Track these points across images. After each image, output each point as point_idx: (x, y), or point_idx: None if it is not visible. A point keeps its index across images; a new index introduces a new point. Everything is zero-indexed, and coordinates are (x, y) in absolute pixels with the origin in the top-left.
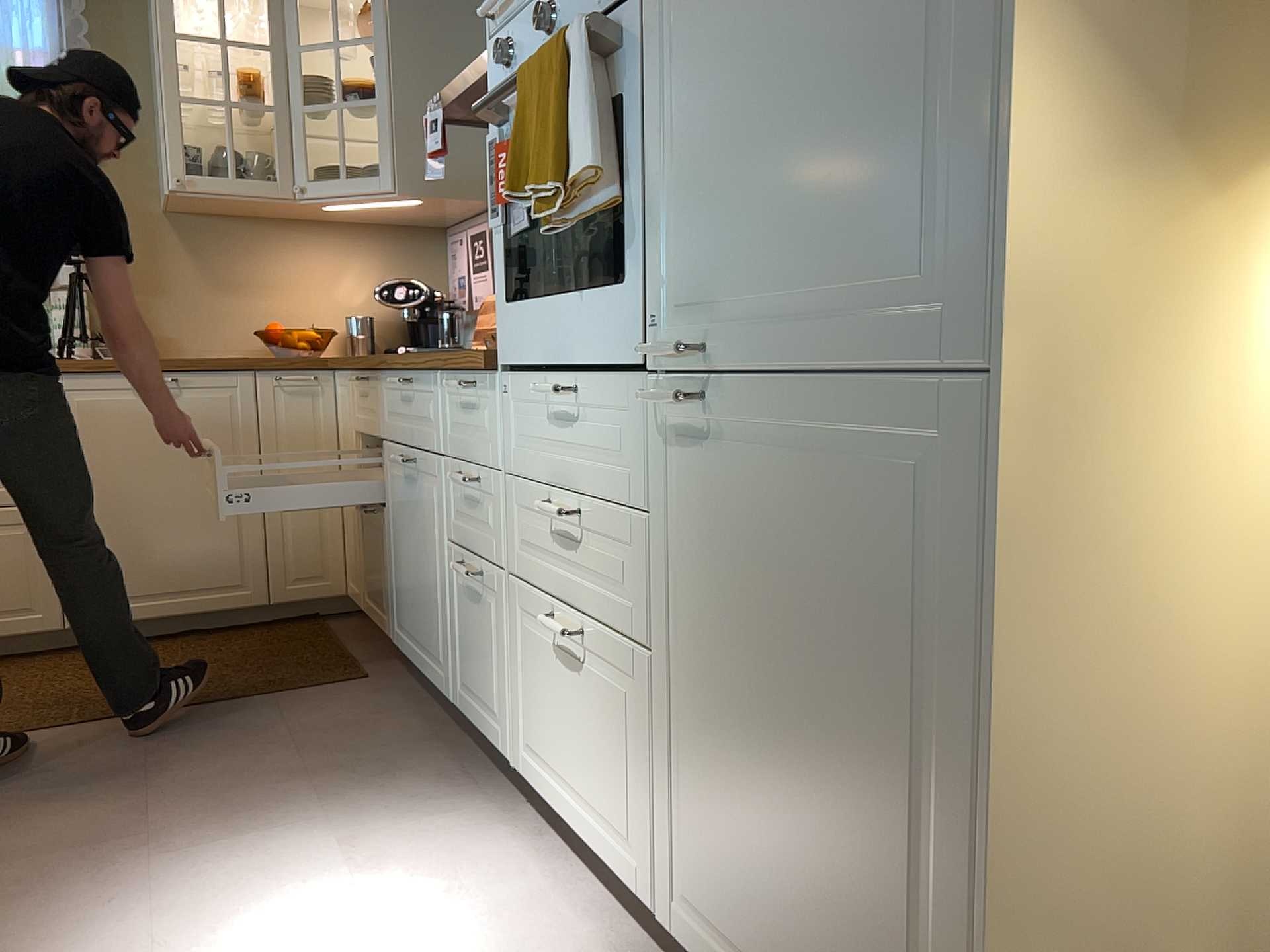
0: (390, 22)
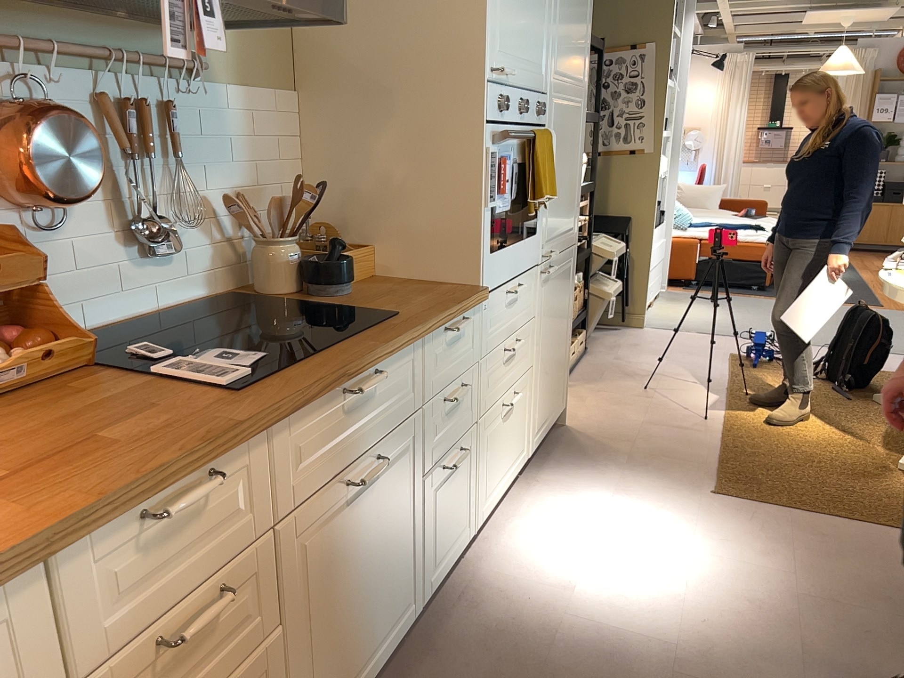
0: None
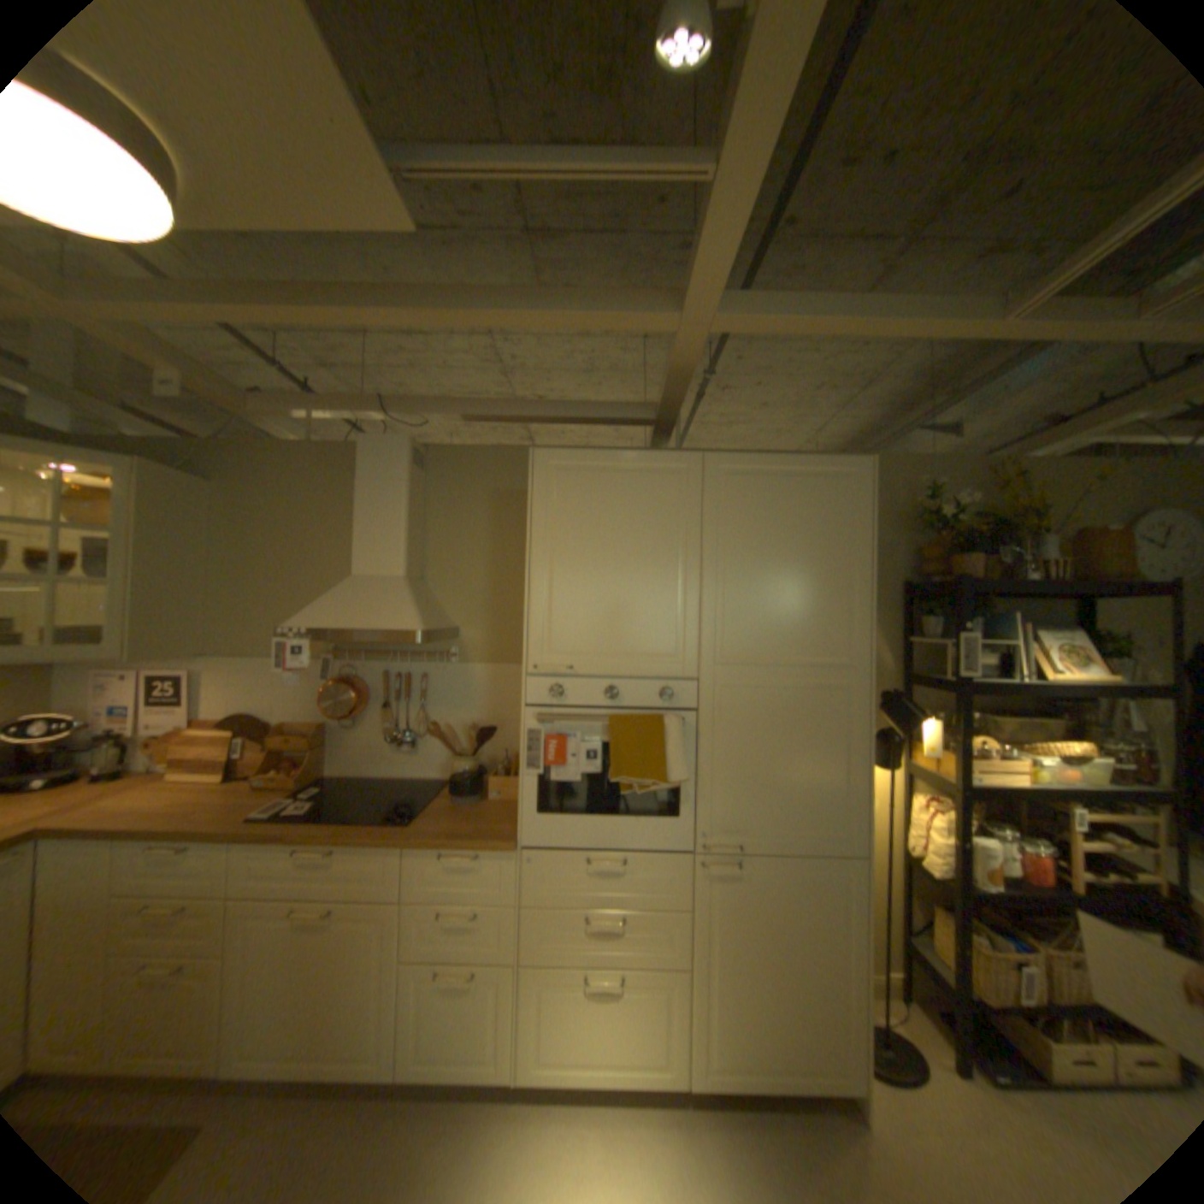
0: (128, 519)
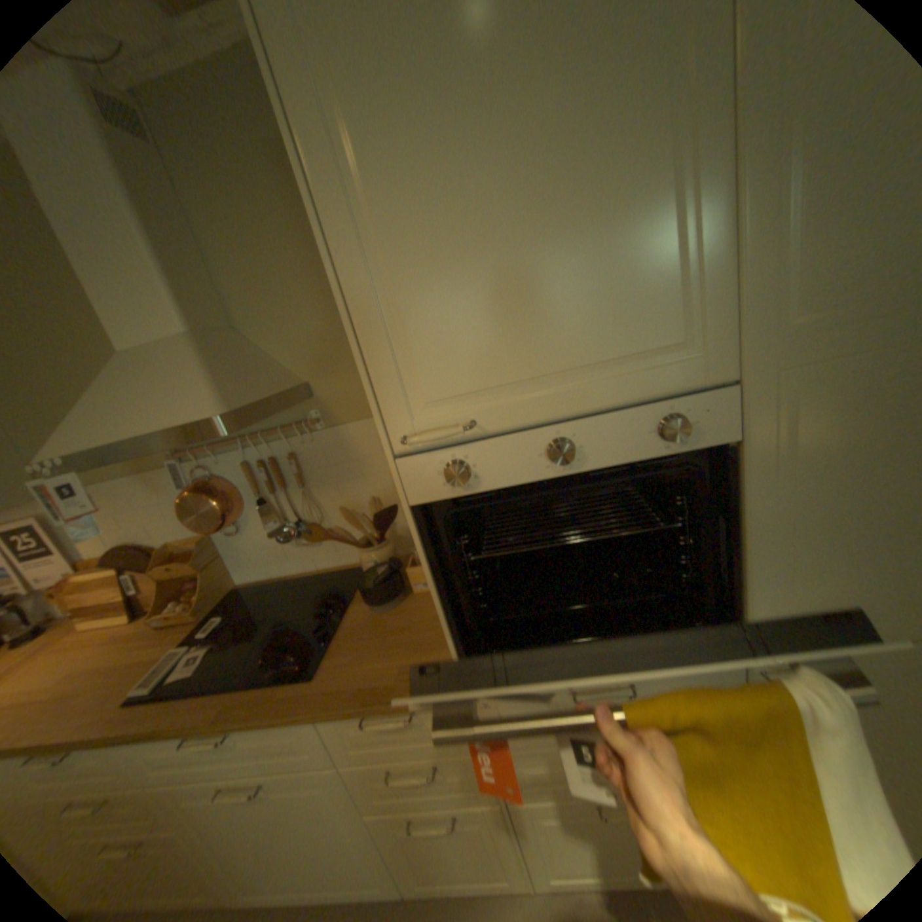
0: None
